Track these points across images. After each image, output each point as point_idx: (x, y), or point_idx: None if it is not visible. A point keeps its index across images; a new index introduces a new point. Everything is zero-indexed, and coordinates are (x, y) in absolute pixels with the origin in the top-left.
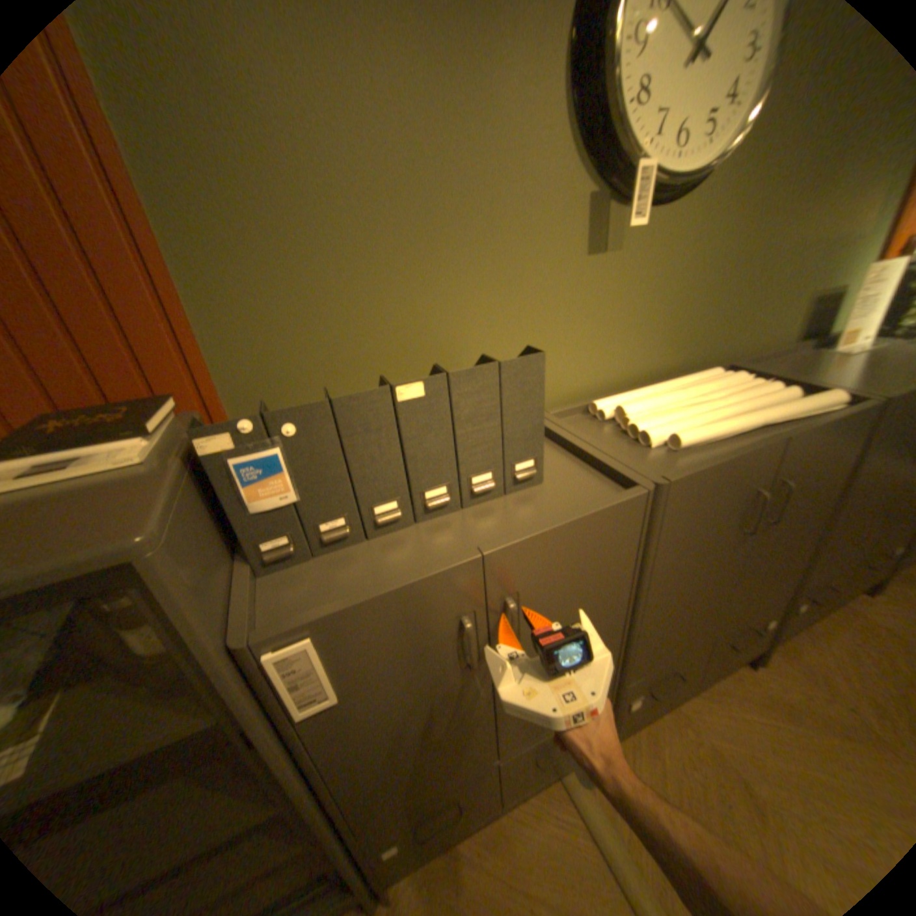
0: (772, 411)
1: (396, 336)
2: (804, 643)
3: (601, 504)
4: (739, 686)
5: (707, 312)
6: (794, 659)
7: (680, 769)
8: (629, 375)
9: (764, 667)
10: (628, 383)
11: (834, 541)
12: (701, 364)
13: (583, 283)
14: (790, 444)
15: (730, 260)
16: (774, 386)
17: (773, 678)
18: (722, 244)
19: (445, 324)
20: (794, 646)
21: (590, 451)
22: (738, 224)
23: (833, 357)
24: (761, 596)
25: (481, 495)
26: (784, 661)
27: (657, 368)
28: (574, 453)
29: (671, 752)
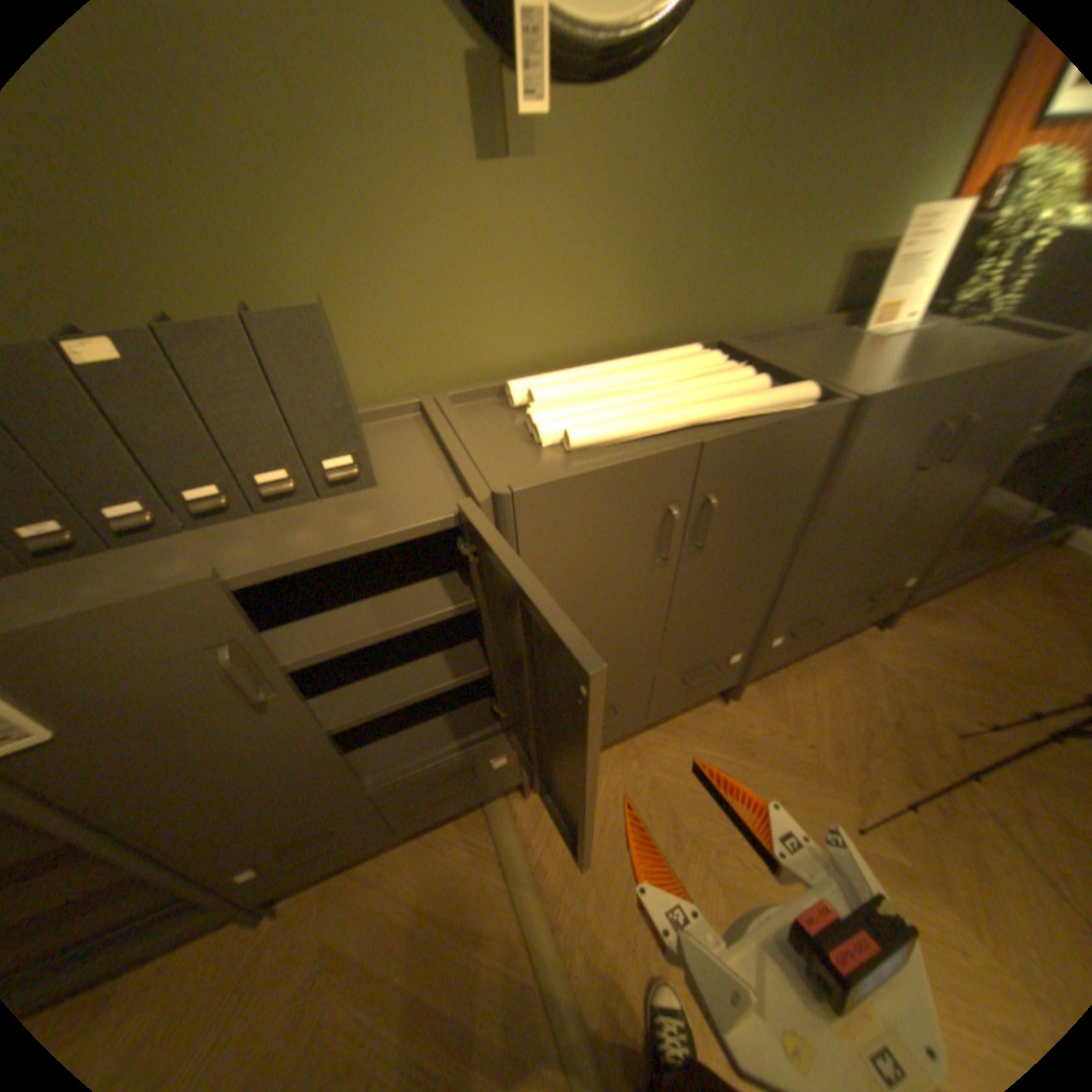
0: (708, 407)
1: (176, 269)
2: (790, 677)
3: (408, 517)
4: (703, 719)
5: (687, 264)
6: (773, 693)
7: (612, 799)
8: (573, 348)
9: (736, 700)
10: (573, 359)
11: (807, 569)
12: (684, 338)
13: (479, 206)
14: (705, 450)
15: (717, 186)
16: (742, 372)
17: (742, 712)
18: (702, 159)
19: (257, 256)
20: (778, 679)
21: (460, 447)
22: (727, 127)
23: (859, 339)
24: (710, 627)
25: (281, 499)
26: (760, 695)
27: (616, 340)
28: (442, 449)
29: (608, 783)
